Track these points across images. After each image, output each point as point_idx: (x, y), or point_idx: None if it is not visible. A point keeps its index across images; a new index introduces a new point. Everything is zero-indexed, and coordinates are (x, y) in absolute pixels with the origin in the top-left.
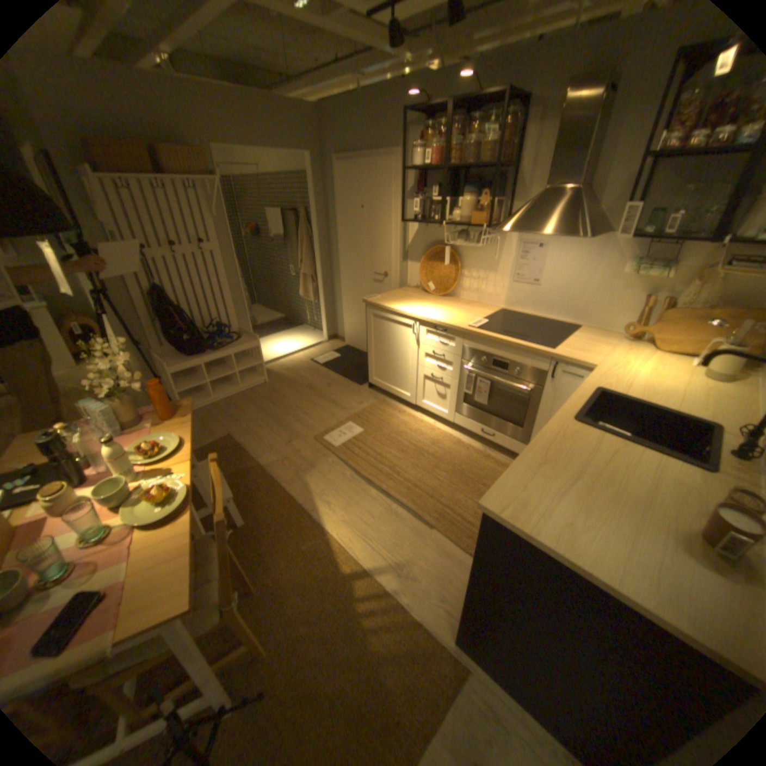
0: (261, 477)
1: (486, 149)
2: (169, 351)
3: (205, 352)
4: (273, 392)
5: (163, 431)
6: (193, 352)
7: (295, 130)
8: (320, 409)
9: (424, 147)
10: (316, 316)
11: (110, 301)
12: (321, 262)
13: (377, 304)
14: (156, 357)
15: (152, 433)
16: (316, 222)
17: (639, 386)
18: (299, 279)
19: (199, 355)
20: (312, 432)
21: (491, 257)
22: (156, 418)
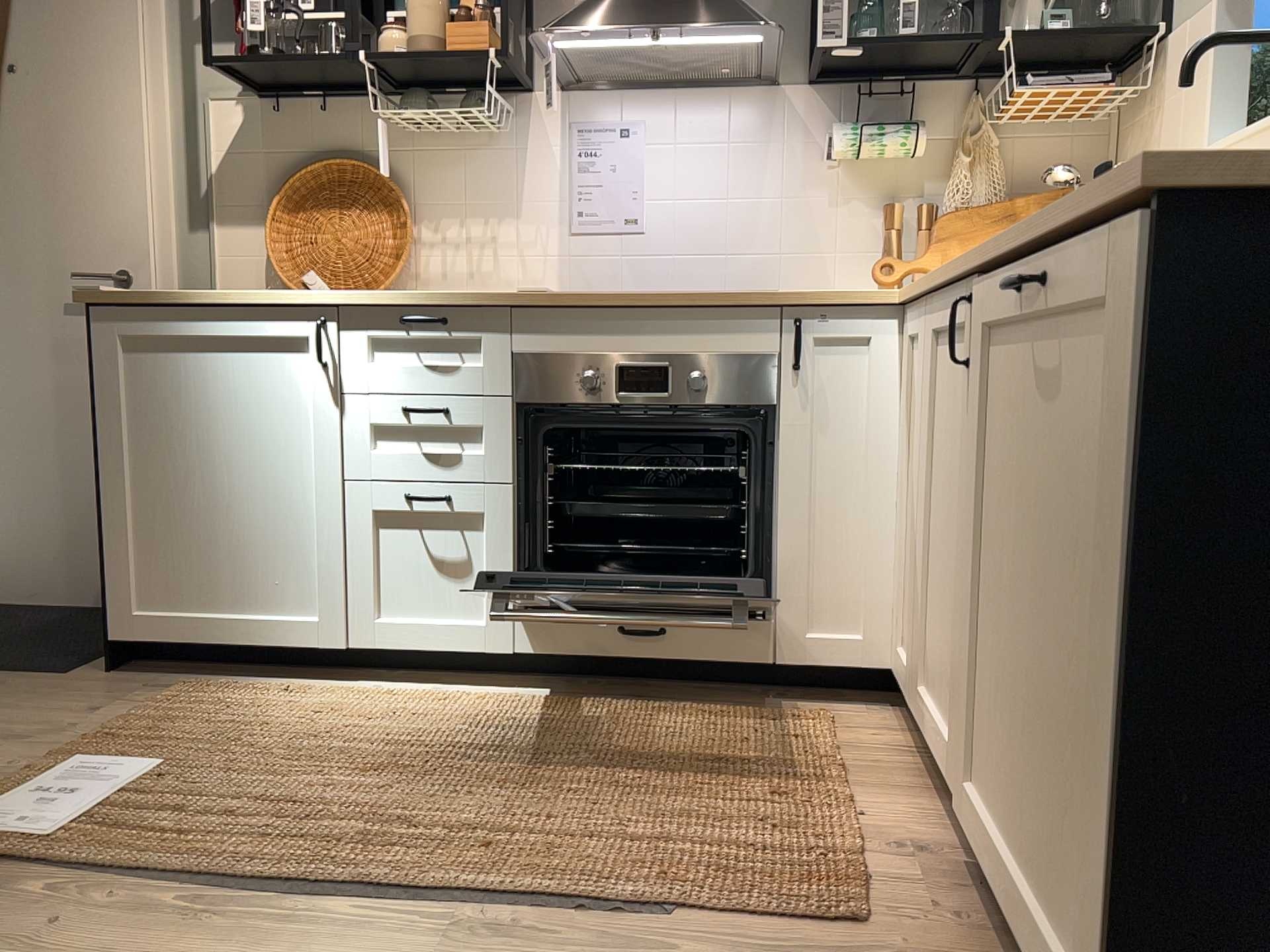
0: None
1: None
2: None
3: None
4: None
5: None
6: None
7: None
8: None
9: None
10: None
11: None
12: None
13: (149, 293)
14: None
15: None
16: None
17: None
18: None
19: None
20: None
21: (498, 178)
22: None
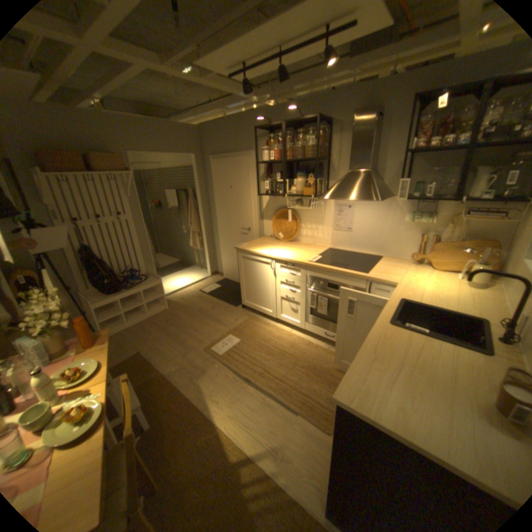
0: (163, 385)
1: (308, 150)
2: (93, 292)
3: (120, 291)
4: (172, 316)
5: (84, 357)
6: (111, 291)
7: (184, 141)
8: (207, 327)
9: (268, 150)
10: (202, 259)
11: (48, 259)
12: (204, 223)
13: (244, 249)
14: (82, 297)
15: (75, 360)
16: (200, 197)
17: (428, 296)
18: (189, 235)
19: (115, 293)
20: (202, 345)
21: (318, 215)
22: (79, 347)
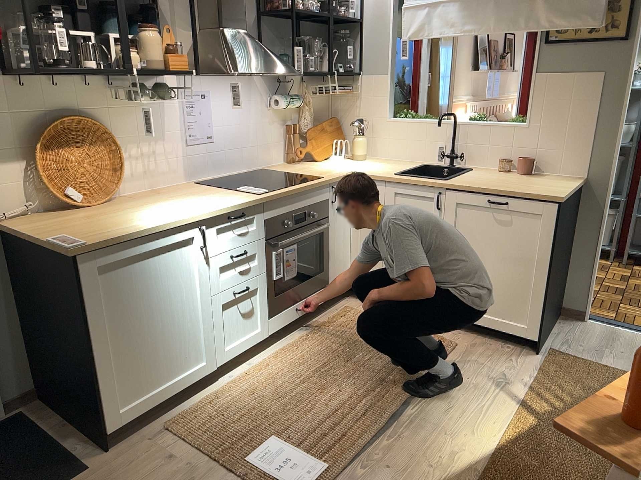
0: None
1: None
2: None
3: None
4: None
5: None
6: None
7: None
8: None
9: None
10: None
11: None
12: None
13: (115, 237)
14: None
15: None
16: None
17: (383, 169)
18: None
19: None
20: None
21: (154, 121)
22: None
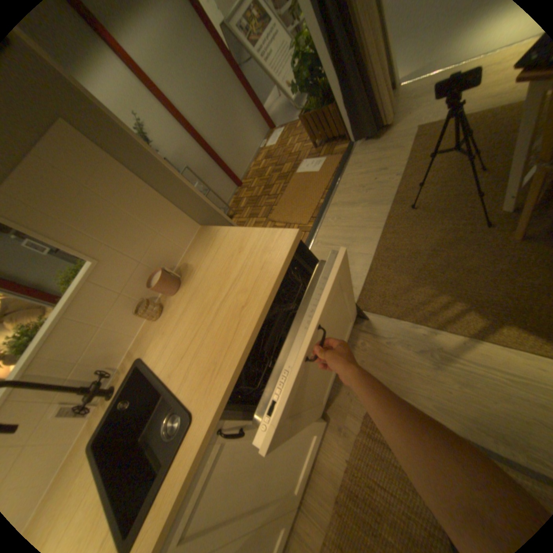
0: None
1: None
2: None
3: None
4: None
5: None
6: None
7: None
8: None
9: None
10: None
11: None
12: None
13: None
14: None
15: None
16: None
17: None
18: None
19: None
20: None
21: None
22: None
